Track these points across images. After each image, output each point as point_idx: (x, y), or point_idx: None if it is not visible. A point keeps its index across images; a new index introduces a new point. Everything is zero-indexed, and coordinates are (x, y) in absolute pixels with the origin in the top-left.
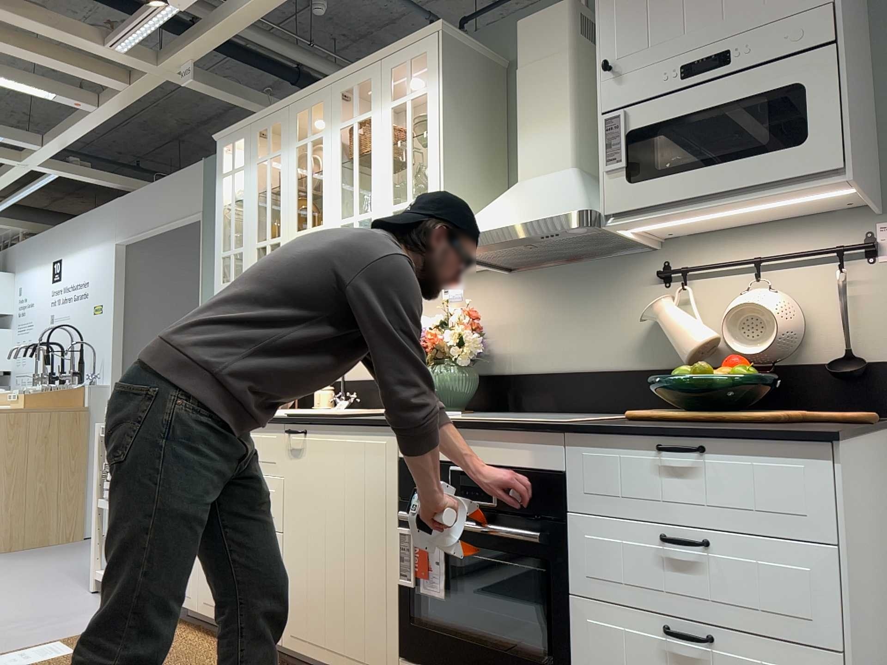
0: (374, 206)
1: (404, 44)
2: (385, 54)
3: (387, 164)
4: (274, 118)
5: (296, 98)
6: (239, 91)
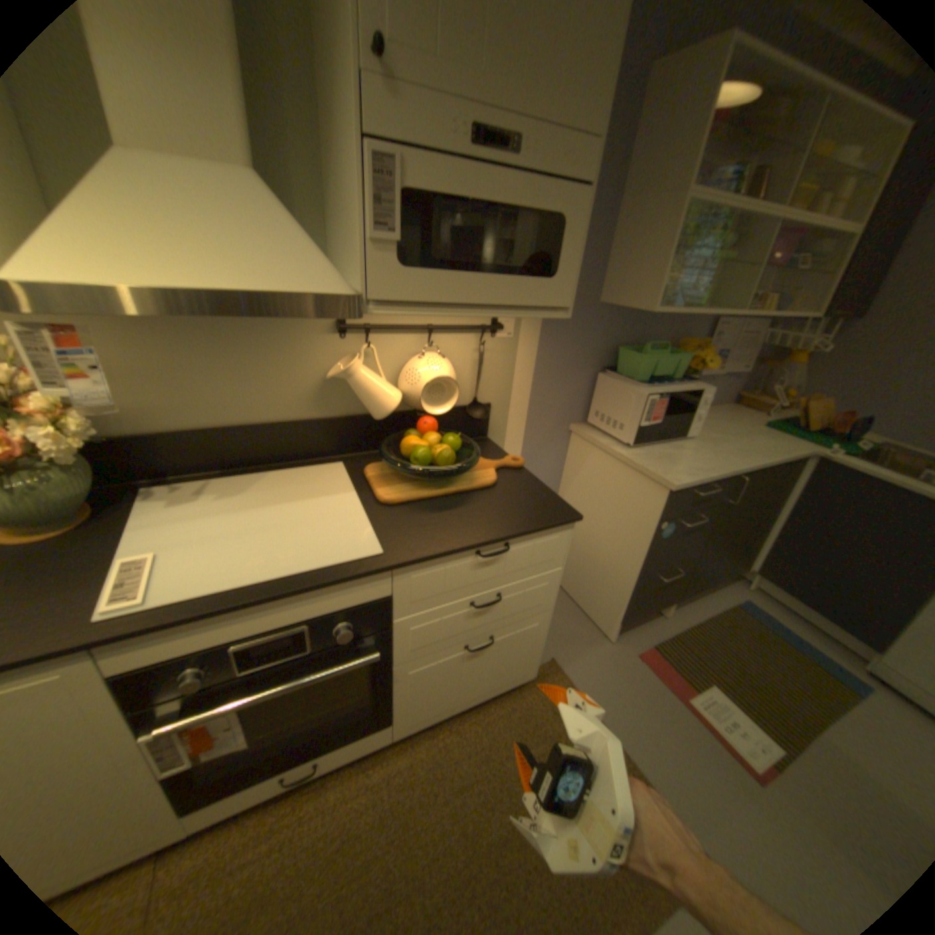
0: None
1: None
2: None
3: None
4: None
5: None
6: None
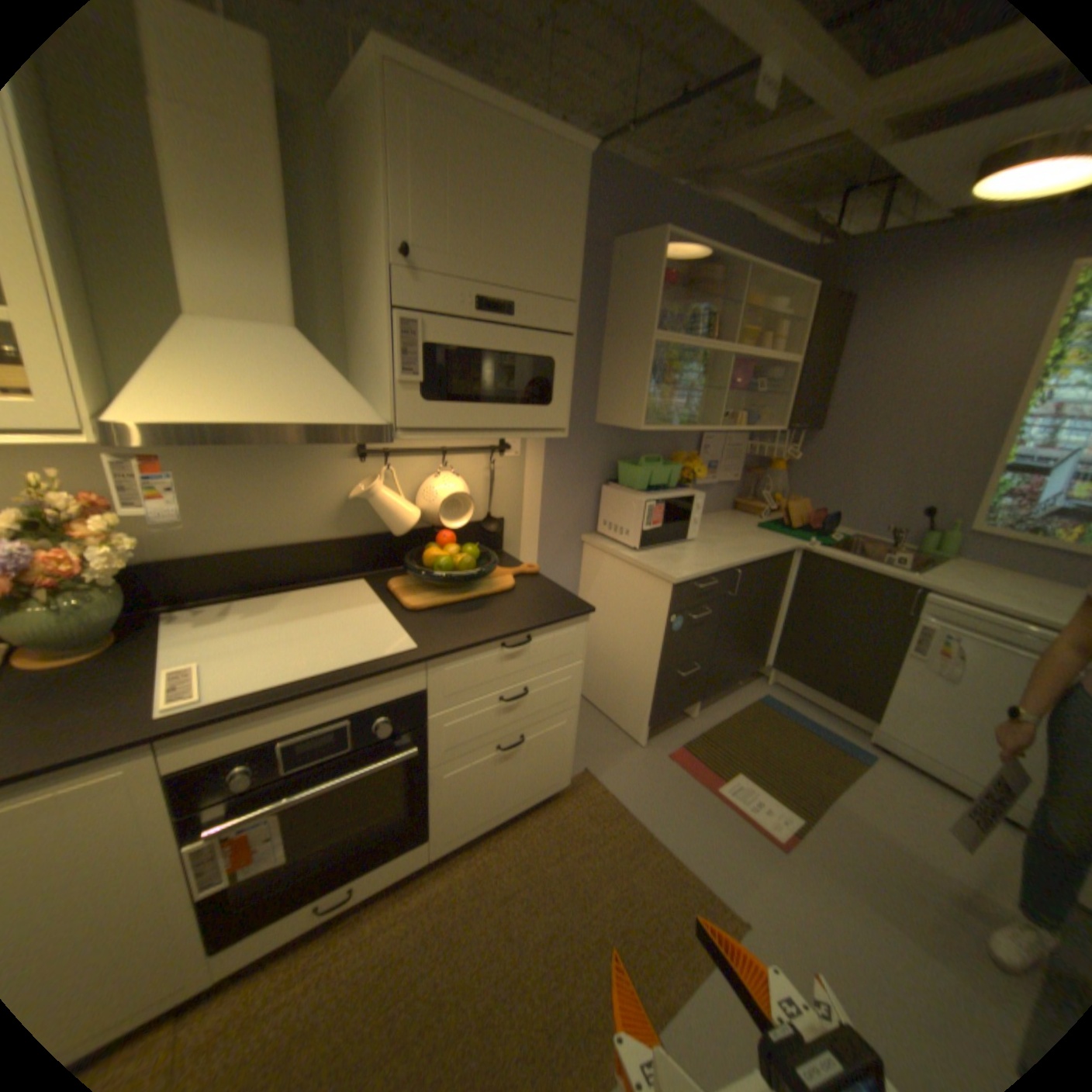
0: None
1: None
2: None
3: None
4: None
5: None
6: None
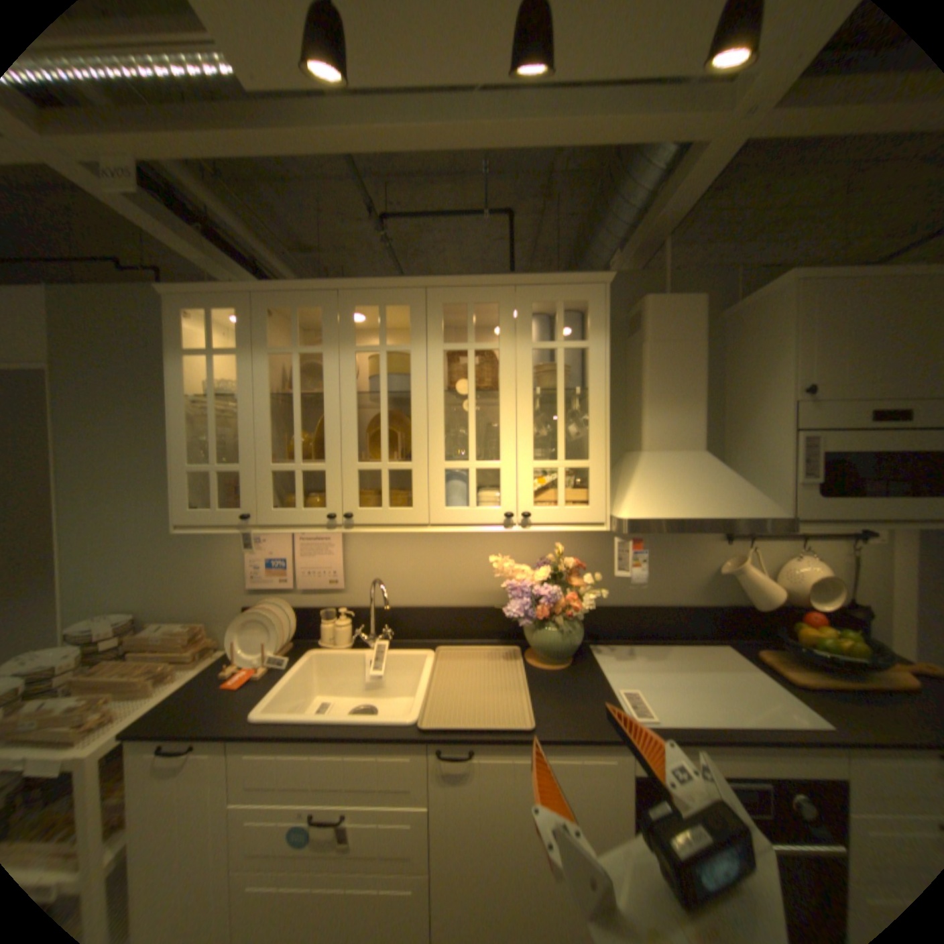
0: (505, 457)
1: (557, 278)
2: (525, 280)
3: (526, 412)
4: (306, 297)
5: (356, 285)
6: (166, 217)
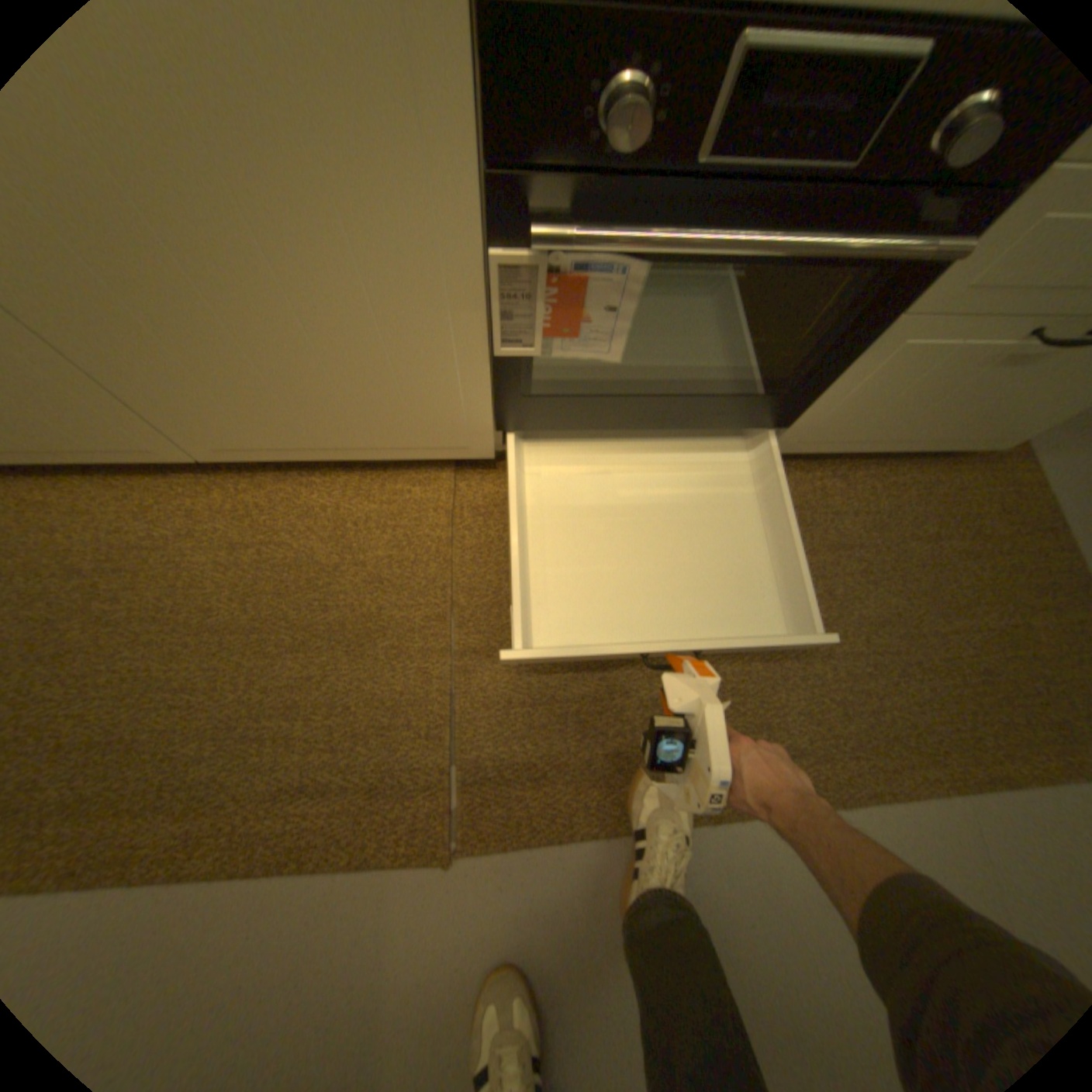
0: None
1: None
2: None
3: None
4: None
5: None
6: None
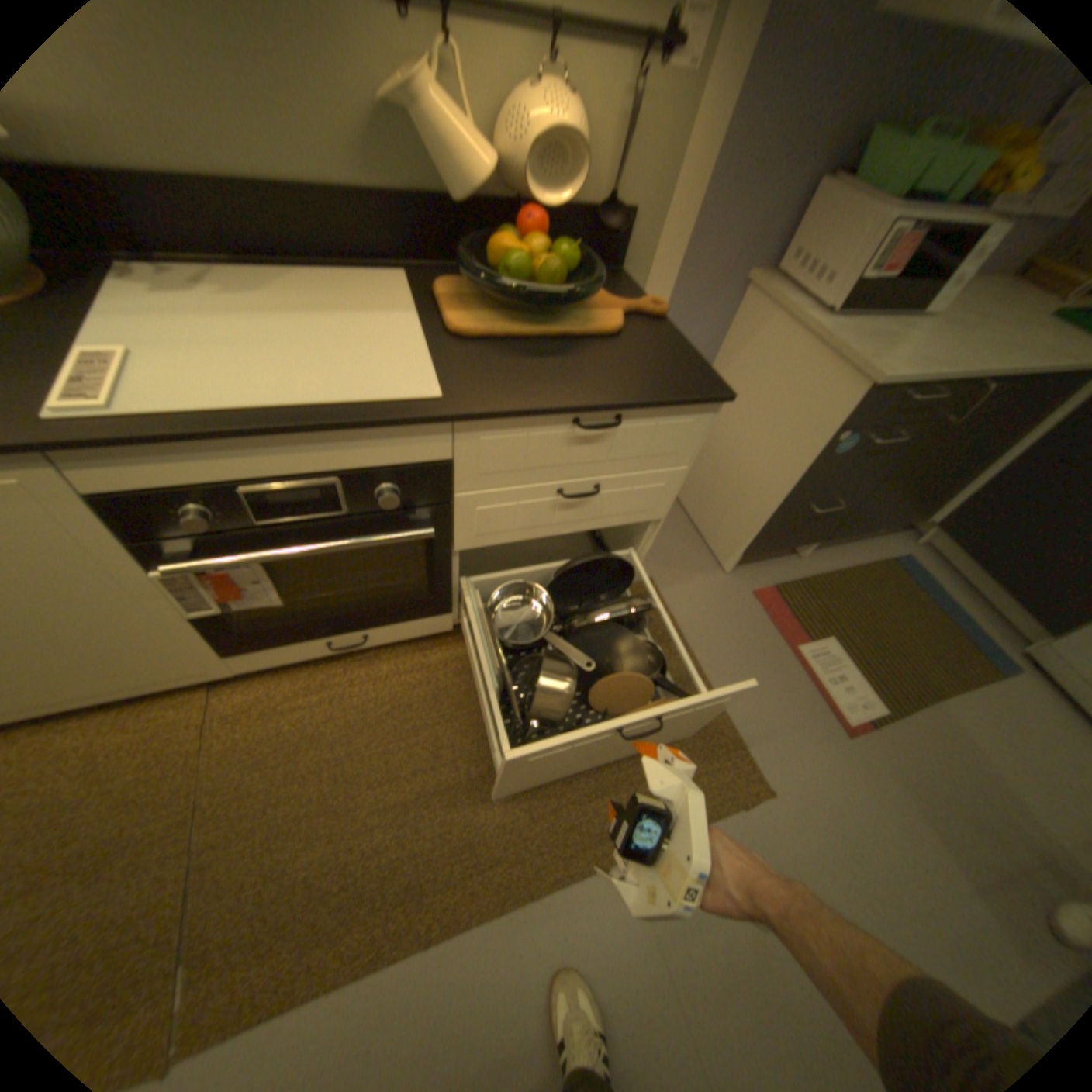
0: None
1: None
2: None
3: None
4: None
5: None
6: None
